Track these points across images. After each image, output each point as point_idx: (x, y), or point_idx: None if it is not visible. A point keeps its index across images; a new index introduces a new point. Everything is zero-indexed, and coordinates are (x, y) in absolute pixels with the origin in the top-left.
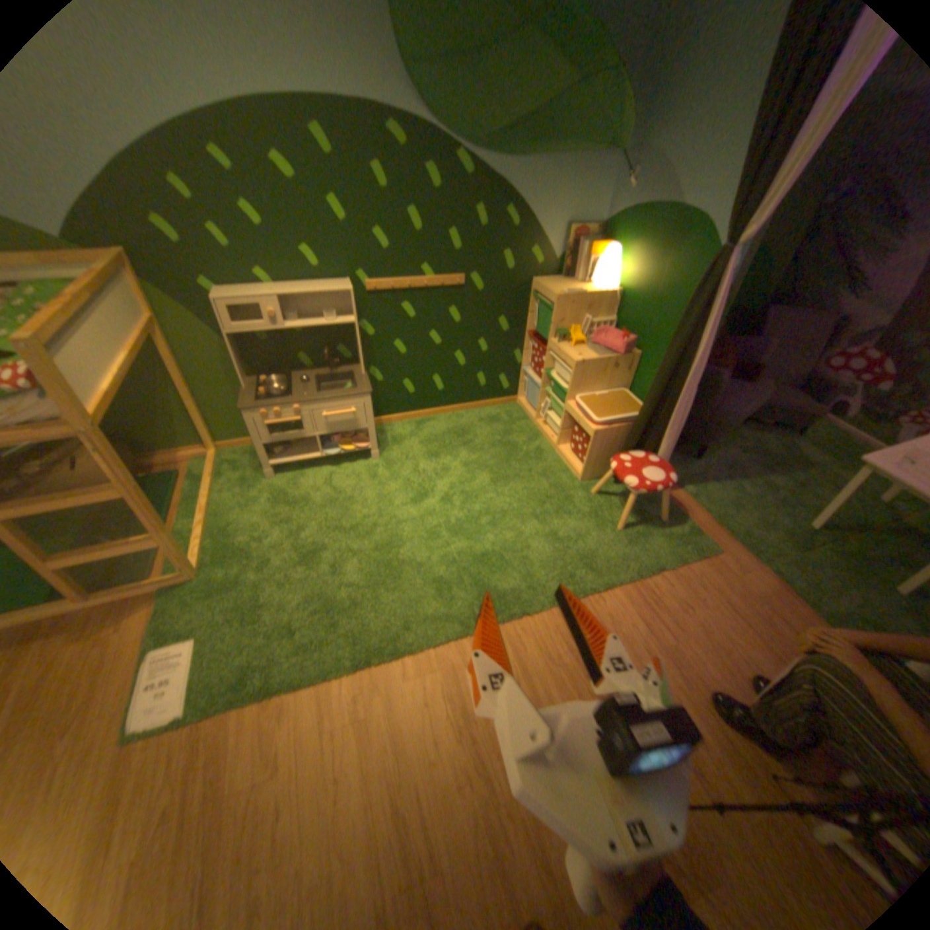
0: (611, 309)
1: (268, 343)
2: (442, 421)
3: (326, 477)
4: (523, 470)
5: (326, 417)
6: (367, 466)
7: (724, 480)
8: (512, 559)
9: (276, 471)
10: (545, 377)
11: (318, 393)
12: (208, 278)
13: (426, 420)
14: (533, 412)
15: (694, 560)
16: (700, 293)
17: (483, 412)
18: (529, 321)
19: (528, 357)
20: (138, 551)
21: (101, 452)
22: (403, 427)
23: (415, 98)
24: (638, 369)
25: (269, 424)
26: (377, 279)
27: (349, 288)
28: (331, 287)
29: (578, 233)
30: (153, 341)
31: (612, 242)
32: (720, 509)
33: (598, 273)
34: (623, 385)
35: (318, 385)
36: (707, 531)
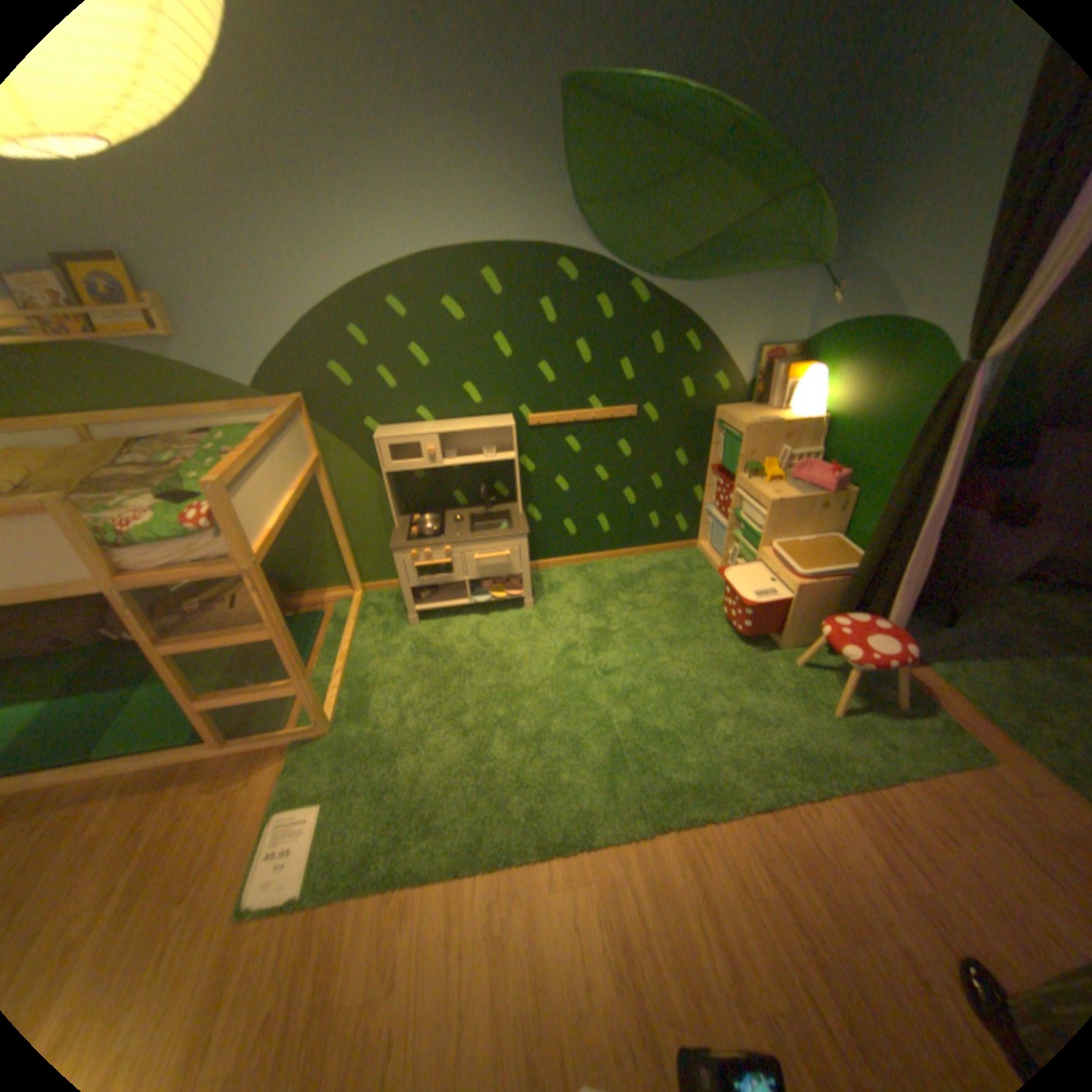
0: (816, 438)
1: (424, 480)
2: (607, 567)
3: (473, 626)
4: (706, 630)
5: (478, 559)
6: (519, 615)
7: (993, 657)
8: (691, 743)
9: (421, 616)
10: (733, 518)
11: (472, 532)
12: (374, 418)
13: (588, 565)
14: (717, 558)
15: (953, 768)
16: (936, 417)
17: (655, 558)
18: (713, 453)
19: (712, 494)
20: (277, 696)
21: (259, 589)
22: (561, 572)
23: (589, 235)
24: (856, 509)
25: (419, 565)
26: (541, 413)
27: (511, 423)
28: (493, 422)
29: (771, 354)
30: (317, 479)
31: (815, 362)
32: (989, 698)
33: (798, 397)
34: (836, 529)
35: (472, 524)
36: (971, 729)
